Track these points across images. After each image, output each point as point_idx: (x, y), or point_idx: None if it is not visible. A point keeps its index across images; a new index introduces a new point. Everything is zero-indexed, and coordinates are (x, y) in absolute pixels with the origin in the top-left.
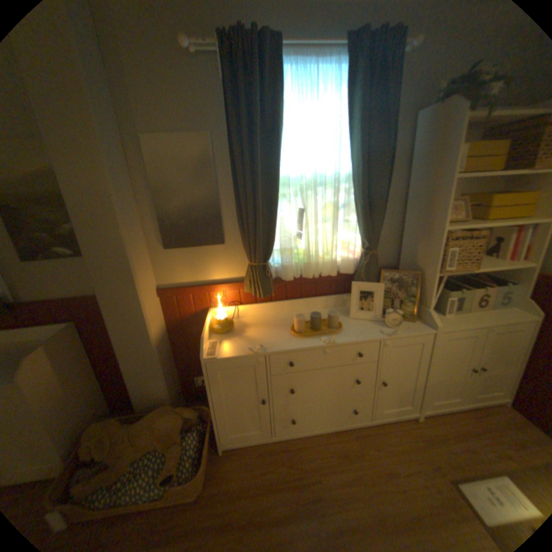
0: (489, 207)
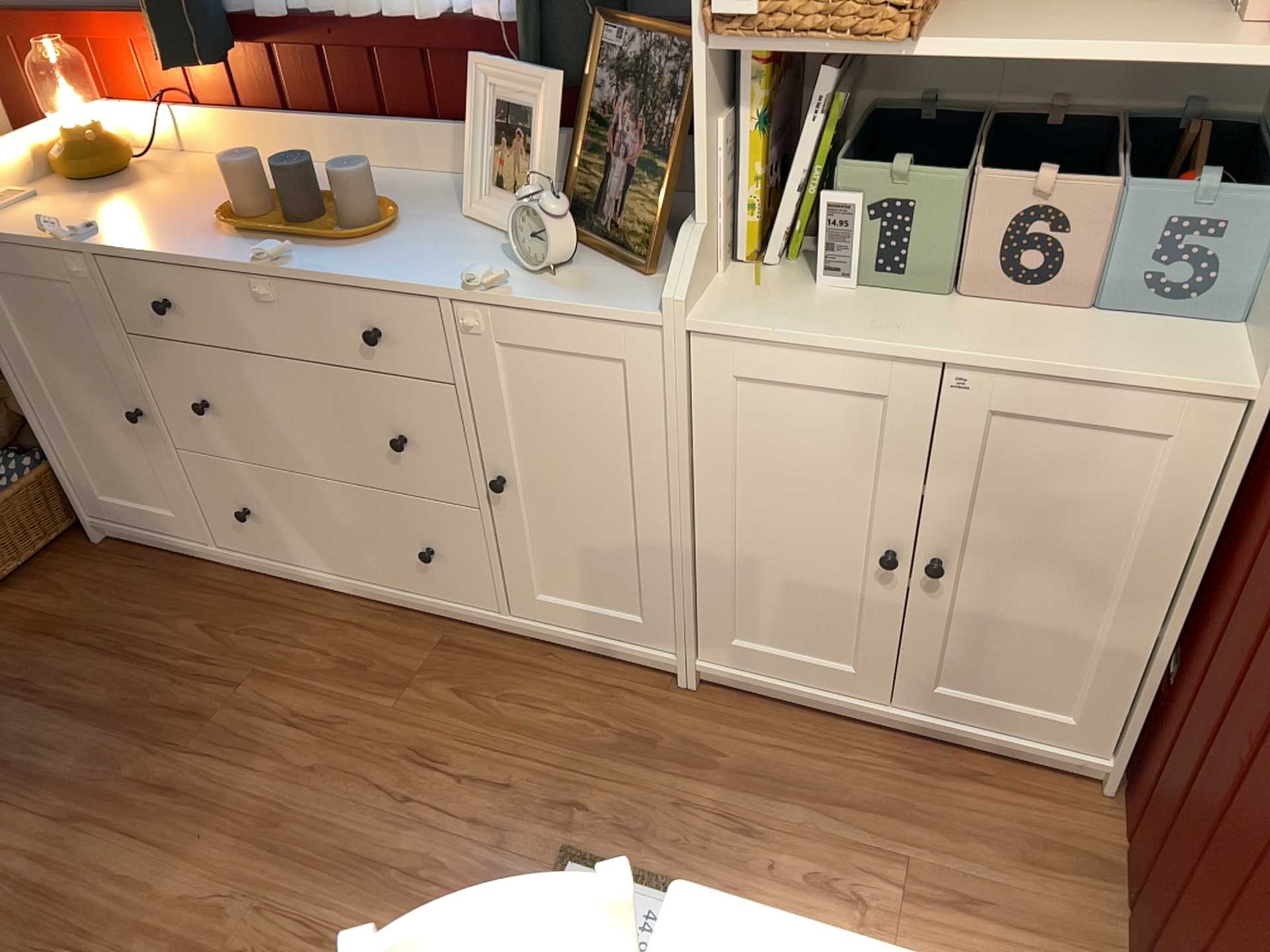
0: None
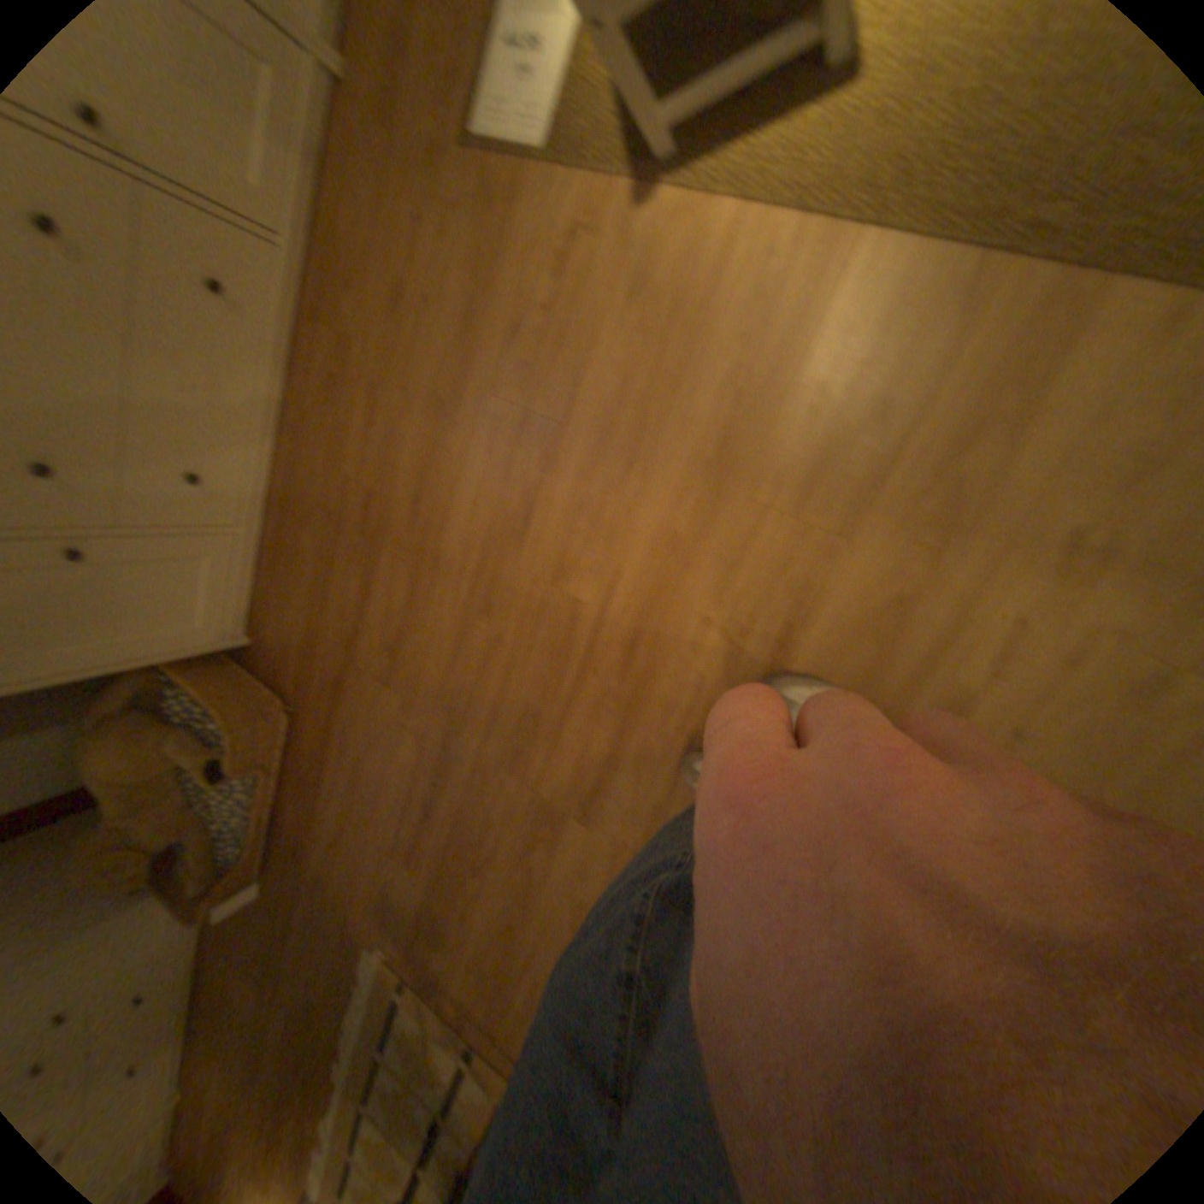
0: None
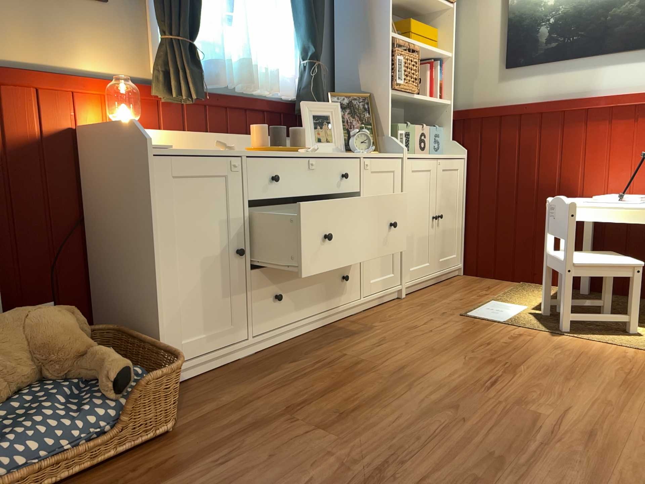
0: (409, 33)
